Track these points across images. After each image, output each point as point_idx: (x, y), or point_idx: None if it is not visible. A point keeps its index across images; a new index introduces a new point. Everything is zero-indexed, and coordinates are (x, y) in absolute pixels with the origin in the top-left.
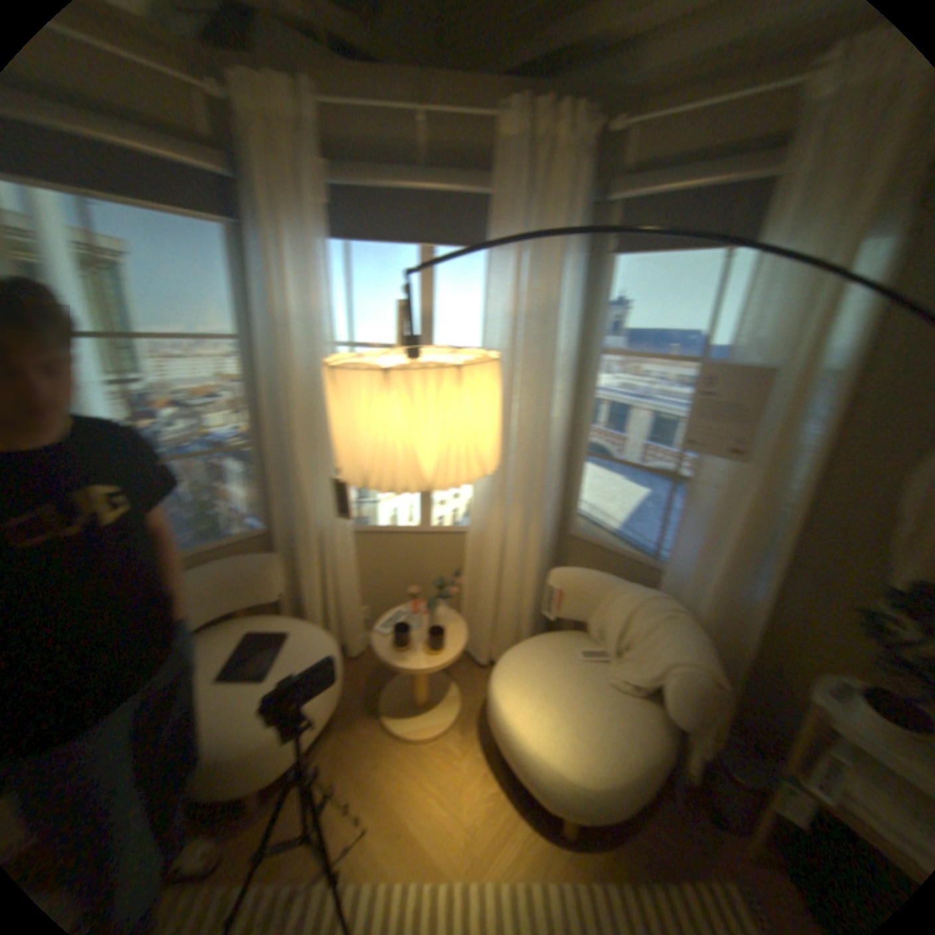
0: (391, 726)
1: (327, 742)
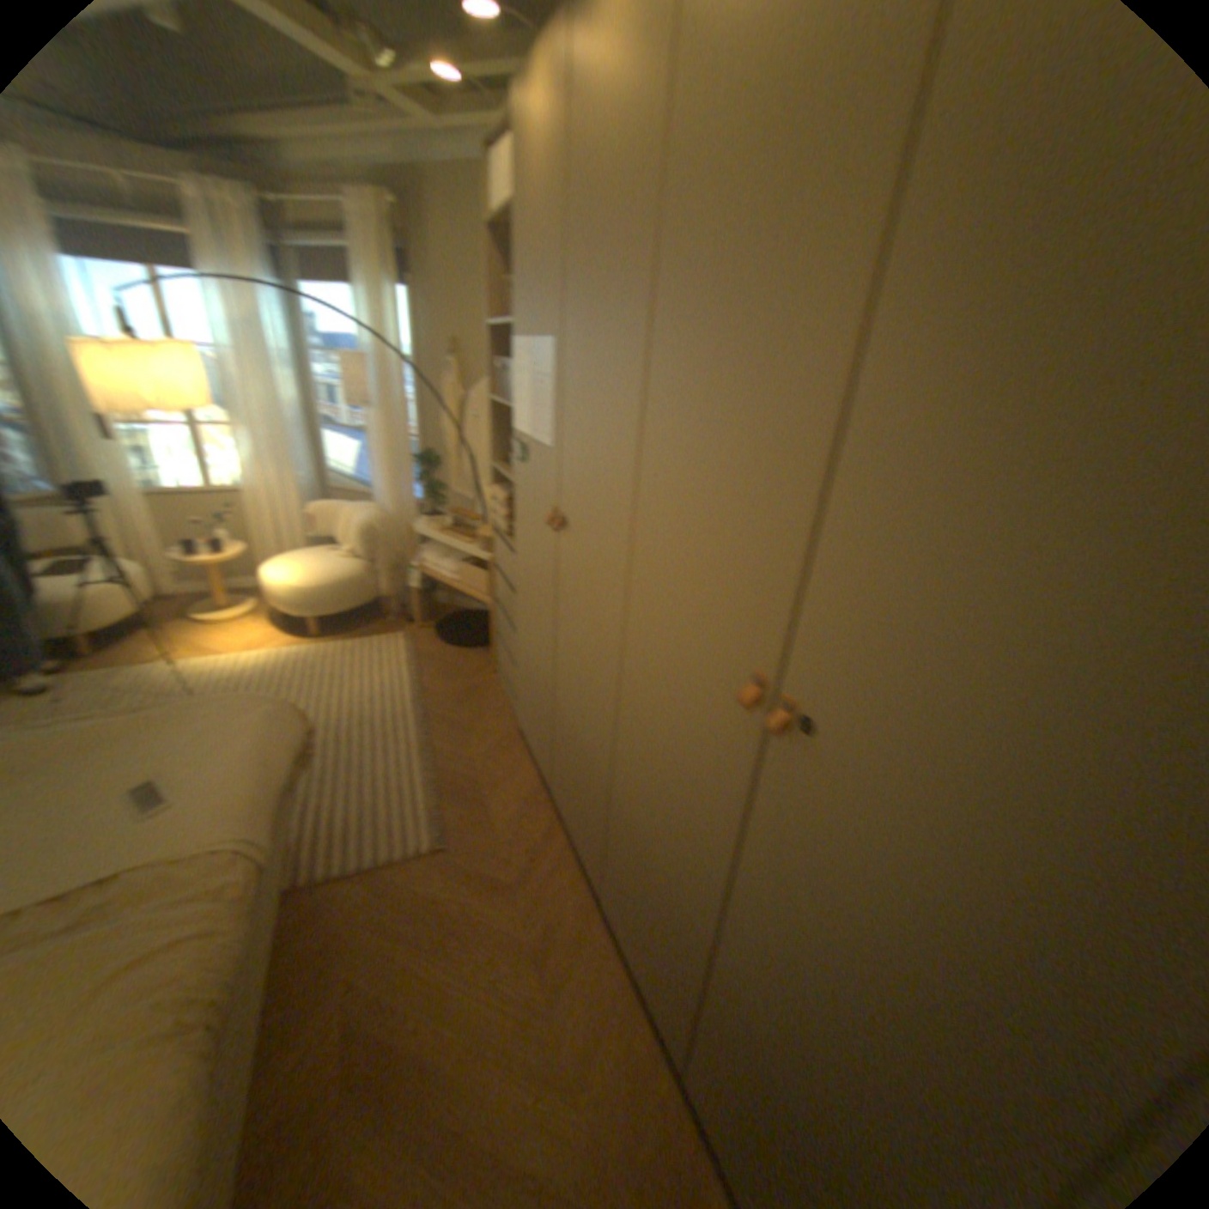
0: (189, 621)
1: (135, 634)
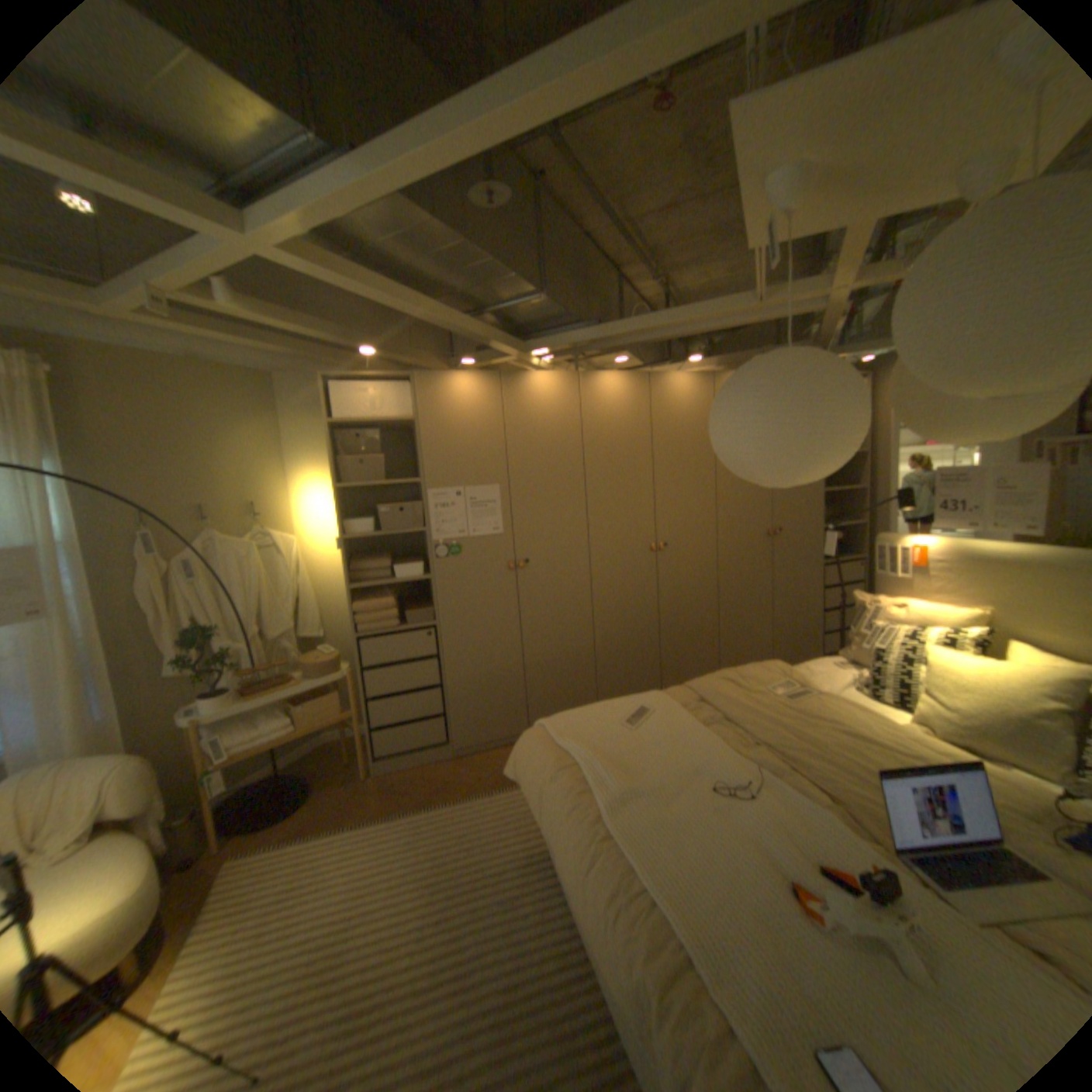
0: None
1: None
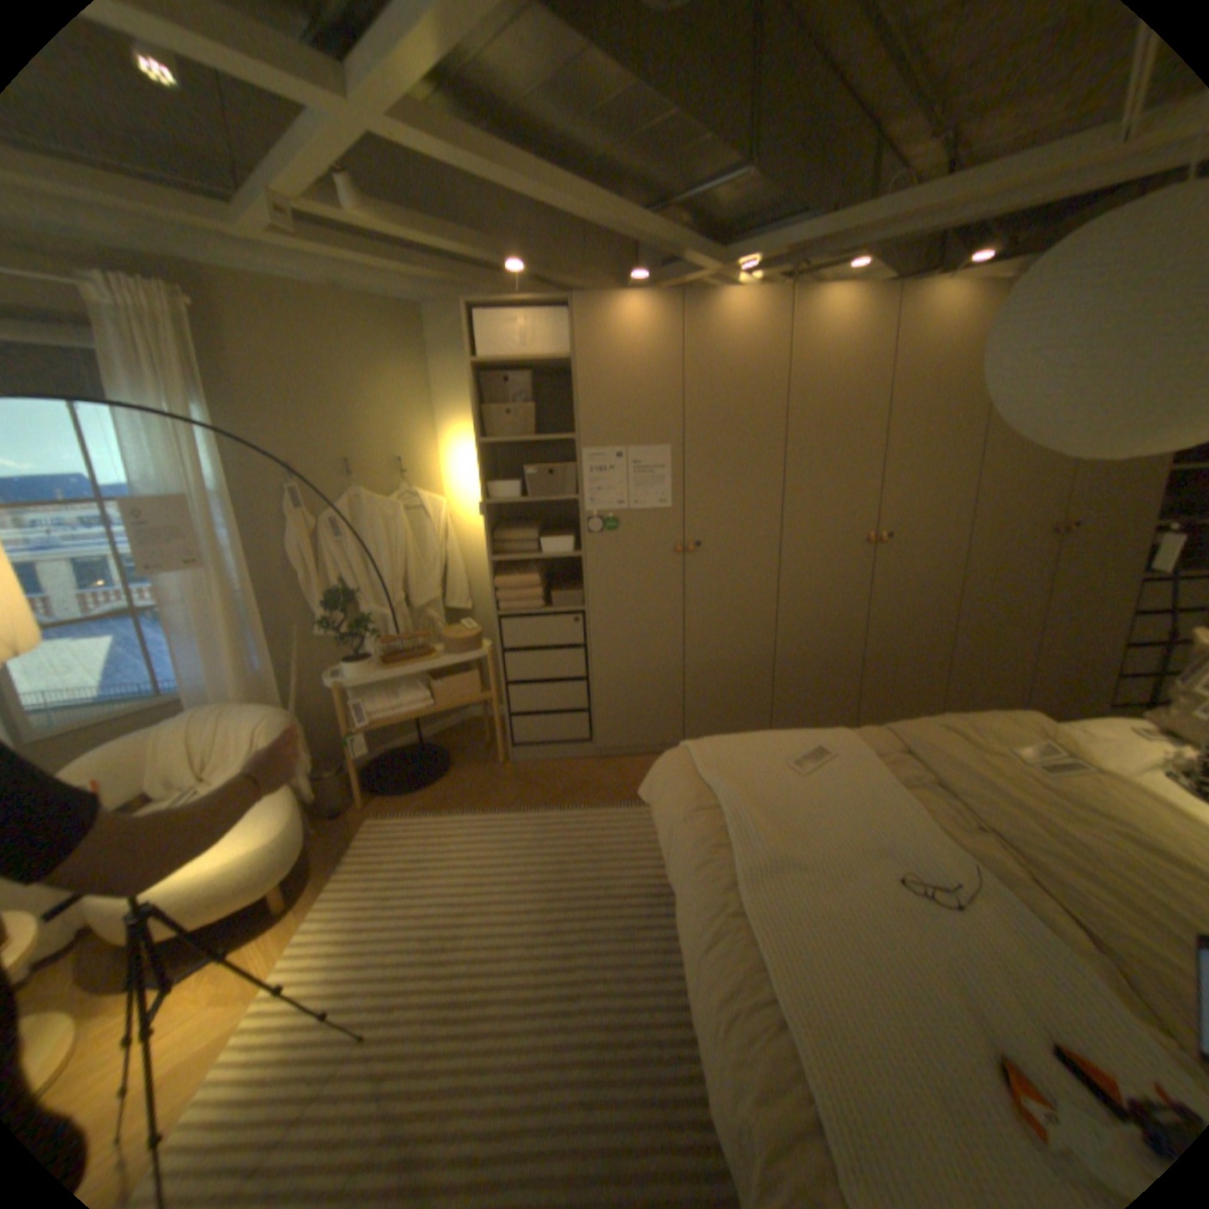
0: None
1: None
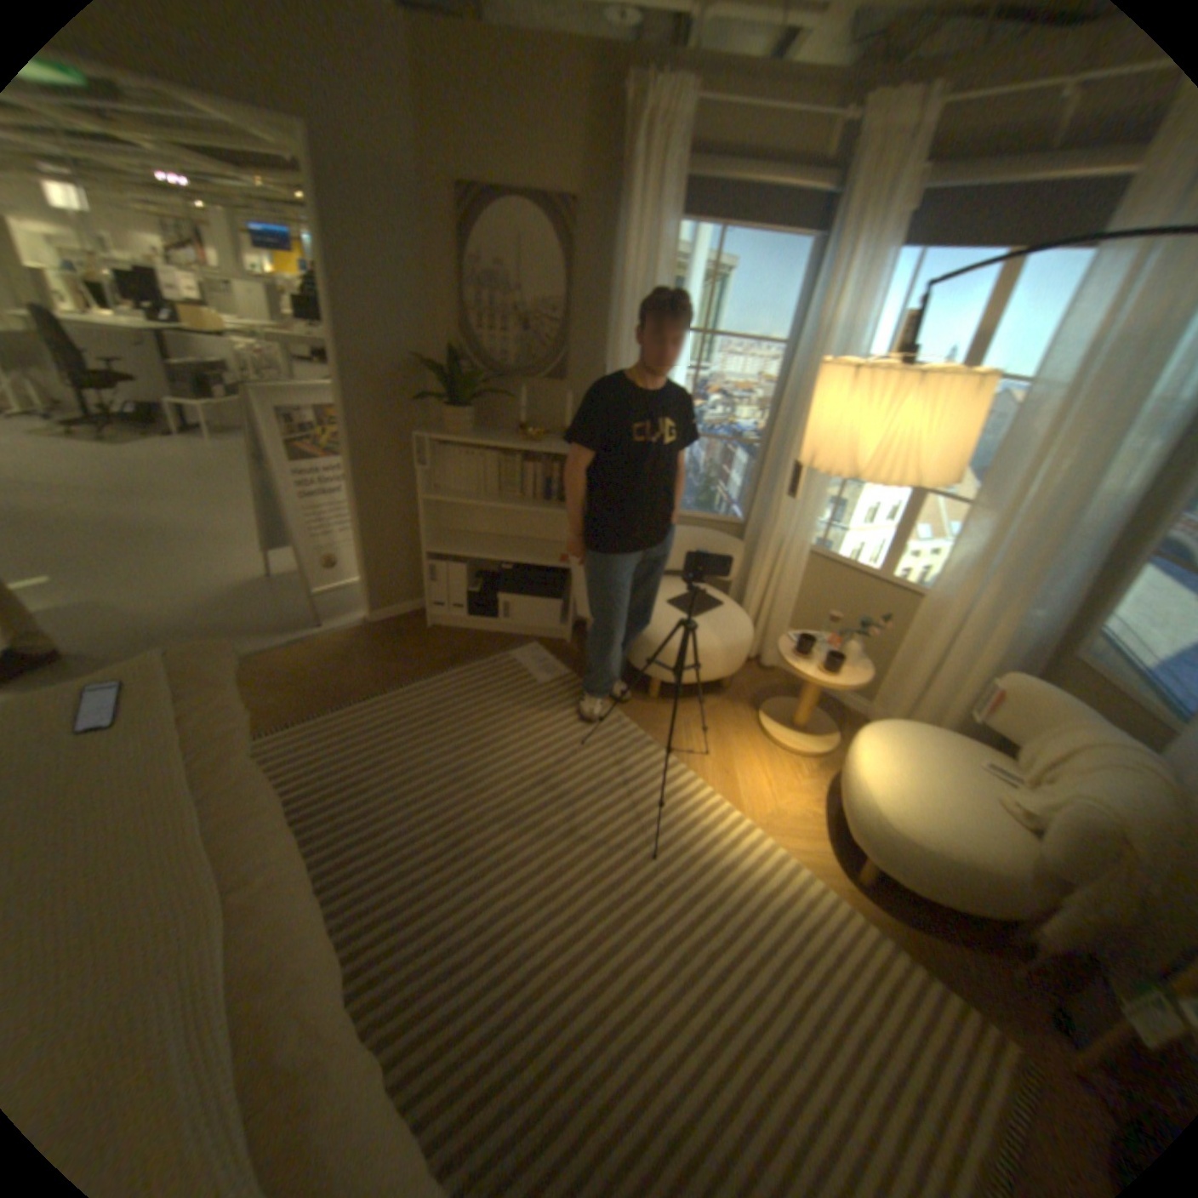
0: (760, 721)
1: (708, 699)
